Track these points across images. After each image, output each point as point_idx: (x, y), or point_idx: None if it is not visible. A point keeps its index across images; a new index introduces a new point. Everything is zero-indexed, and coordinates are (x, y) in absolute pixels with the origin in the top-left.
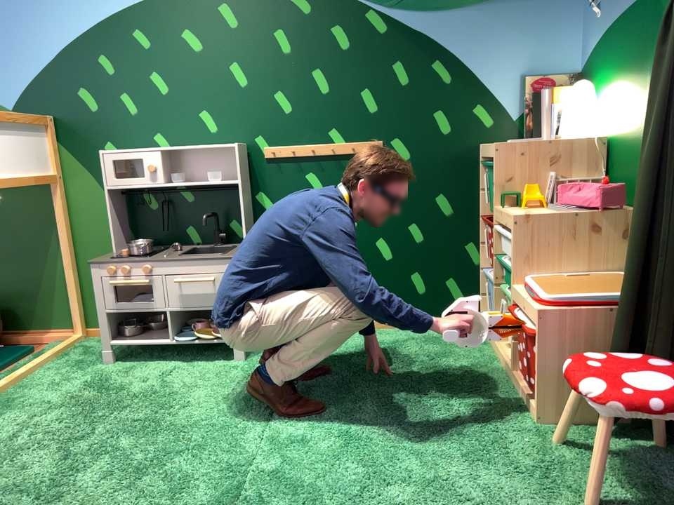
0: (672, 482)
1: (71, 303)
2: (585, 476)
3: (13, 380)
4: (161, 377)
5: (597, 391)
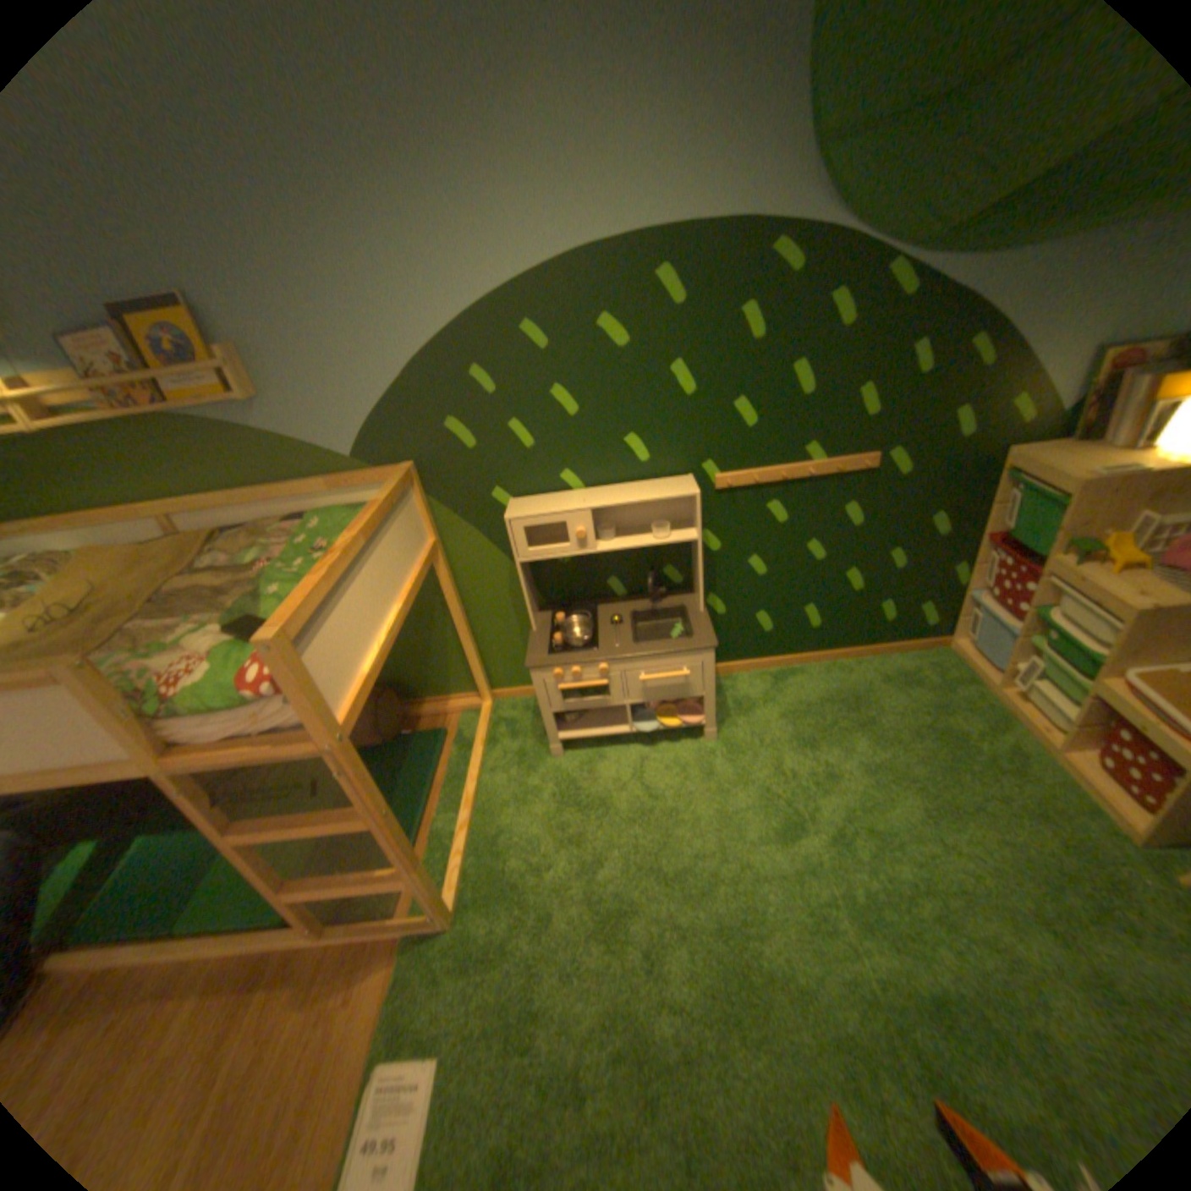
0: None
1: (474, 674)
2: None
3: (470, 803)
4: (636, 778)
5: None
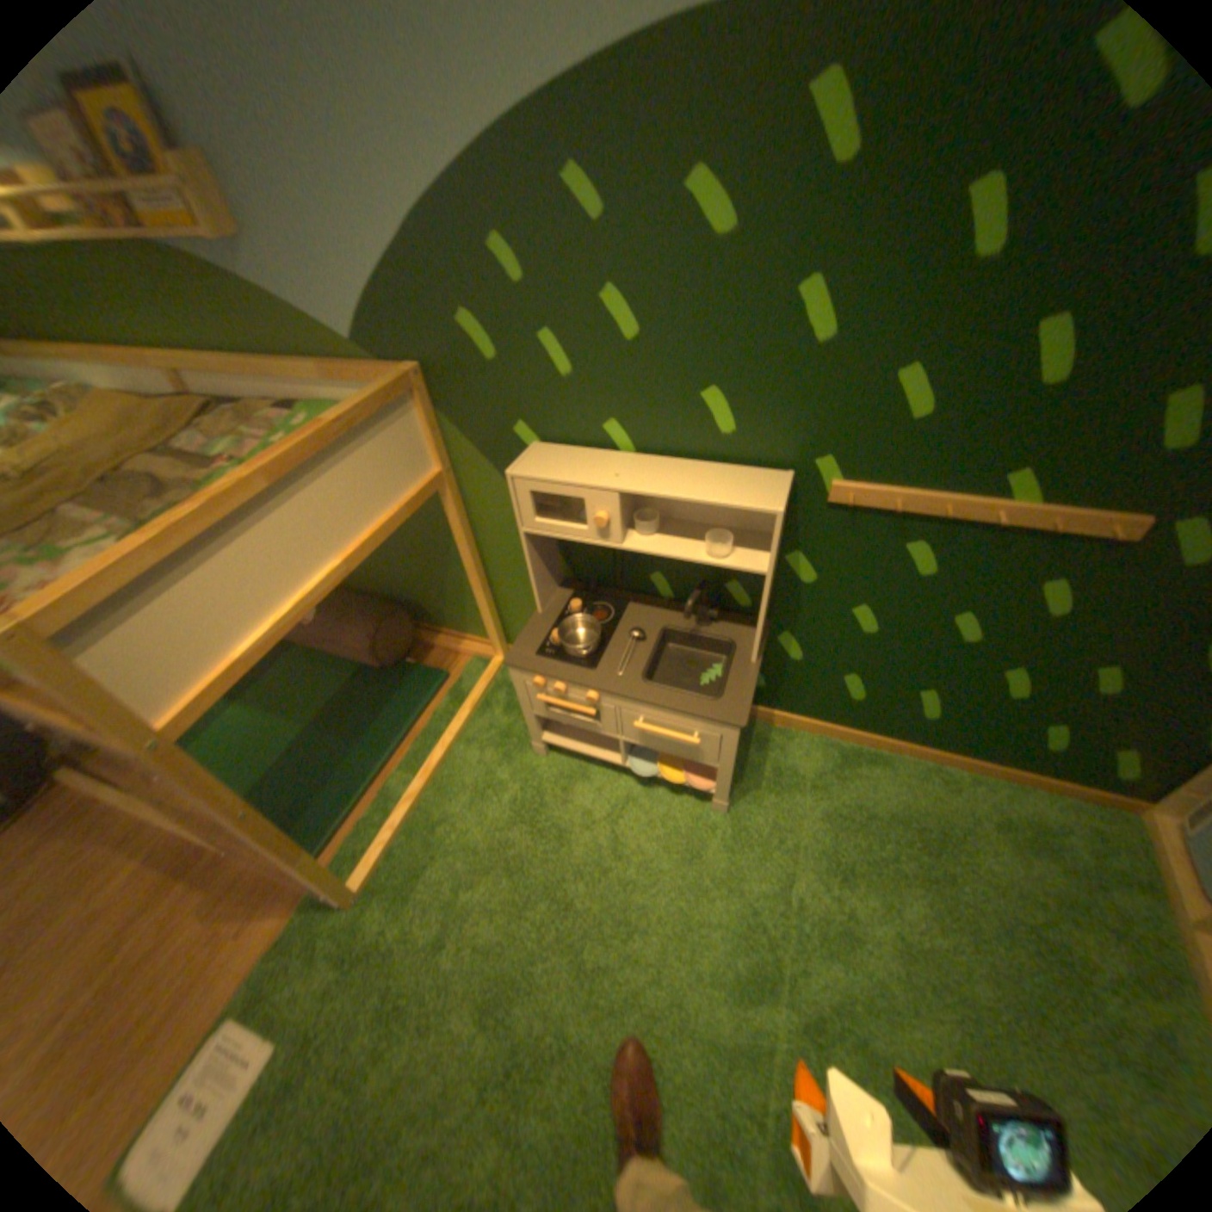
0: None
1: (488, 626)
2: None
3: (431, 771)
4: (611, 821)
5: None
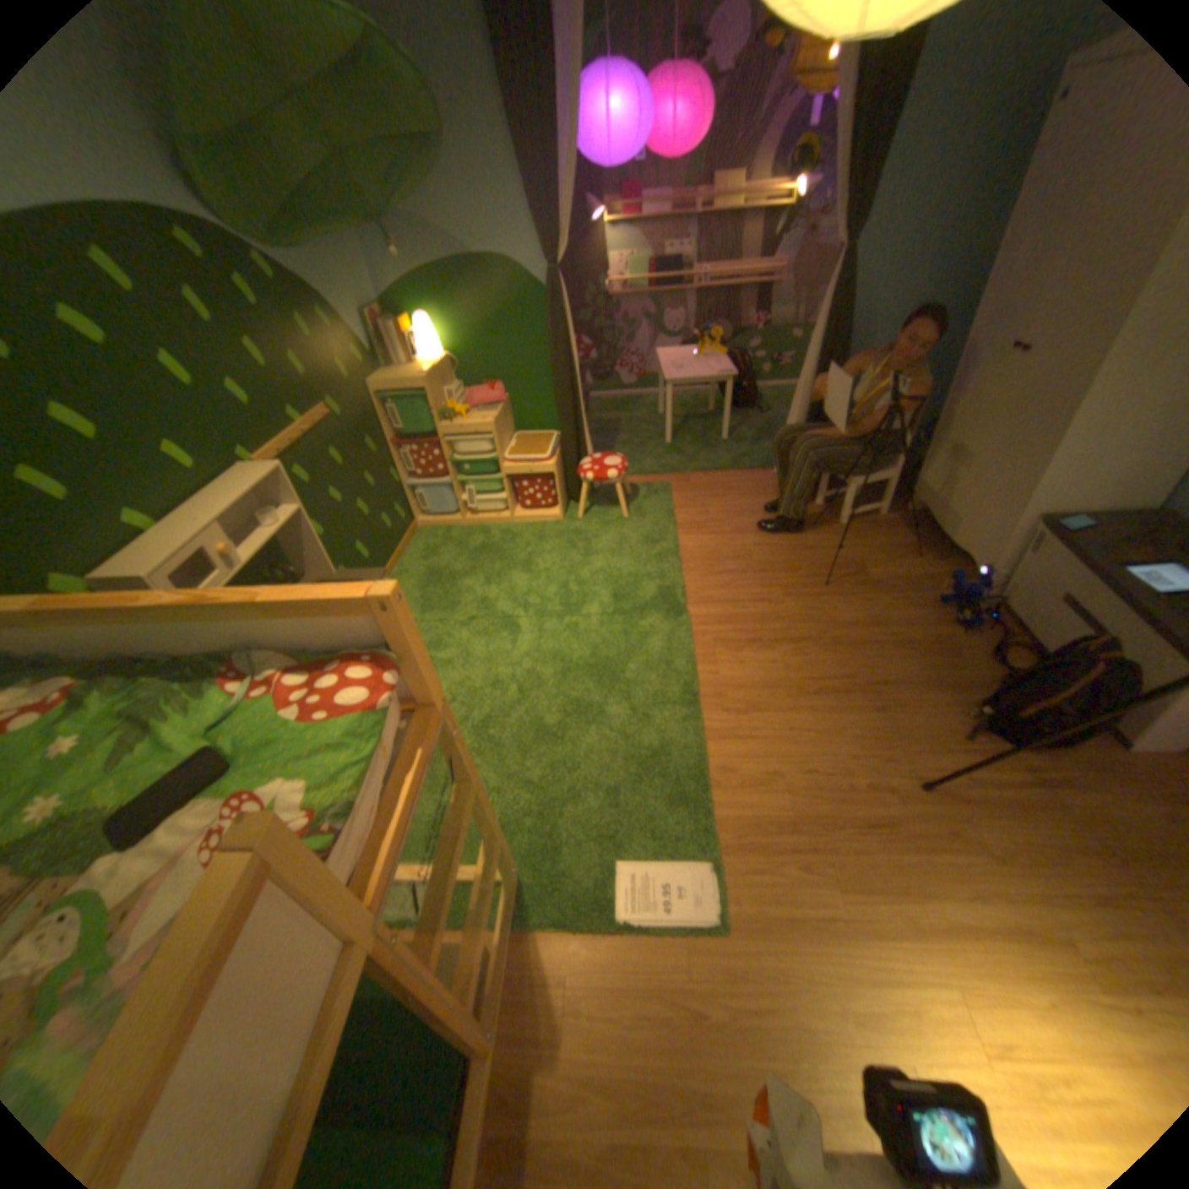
0: (610, 499)
1: None
2: (615, 511)
3: None
4: None
5: (614, 474)
